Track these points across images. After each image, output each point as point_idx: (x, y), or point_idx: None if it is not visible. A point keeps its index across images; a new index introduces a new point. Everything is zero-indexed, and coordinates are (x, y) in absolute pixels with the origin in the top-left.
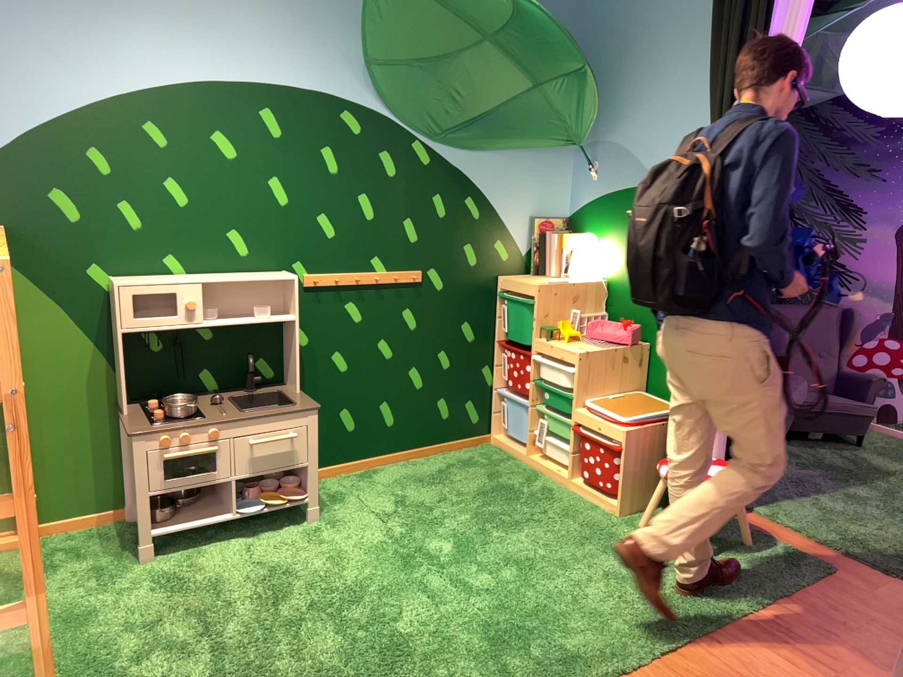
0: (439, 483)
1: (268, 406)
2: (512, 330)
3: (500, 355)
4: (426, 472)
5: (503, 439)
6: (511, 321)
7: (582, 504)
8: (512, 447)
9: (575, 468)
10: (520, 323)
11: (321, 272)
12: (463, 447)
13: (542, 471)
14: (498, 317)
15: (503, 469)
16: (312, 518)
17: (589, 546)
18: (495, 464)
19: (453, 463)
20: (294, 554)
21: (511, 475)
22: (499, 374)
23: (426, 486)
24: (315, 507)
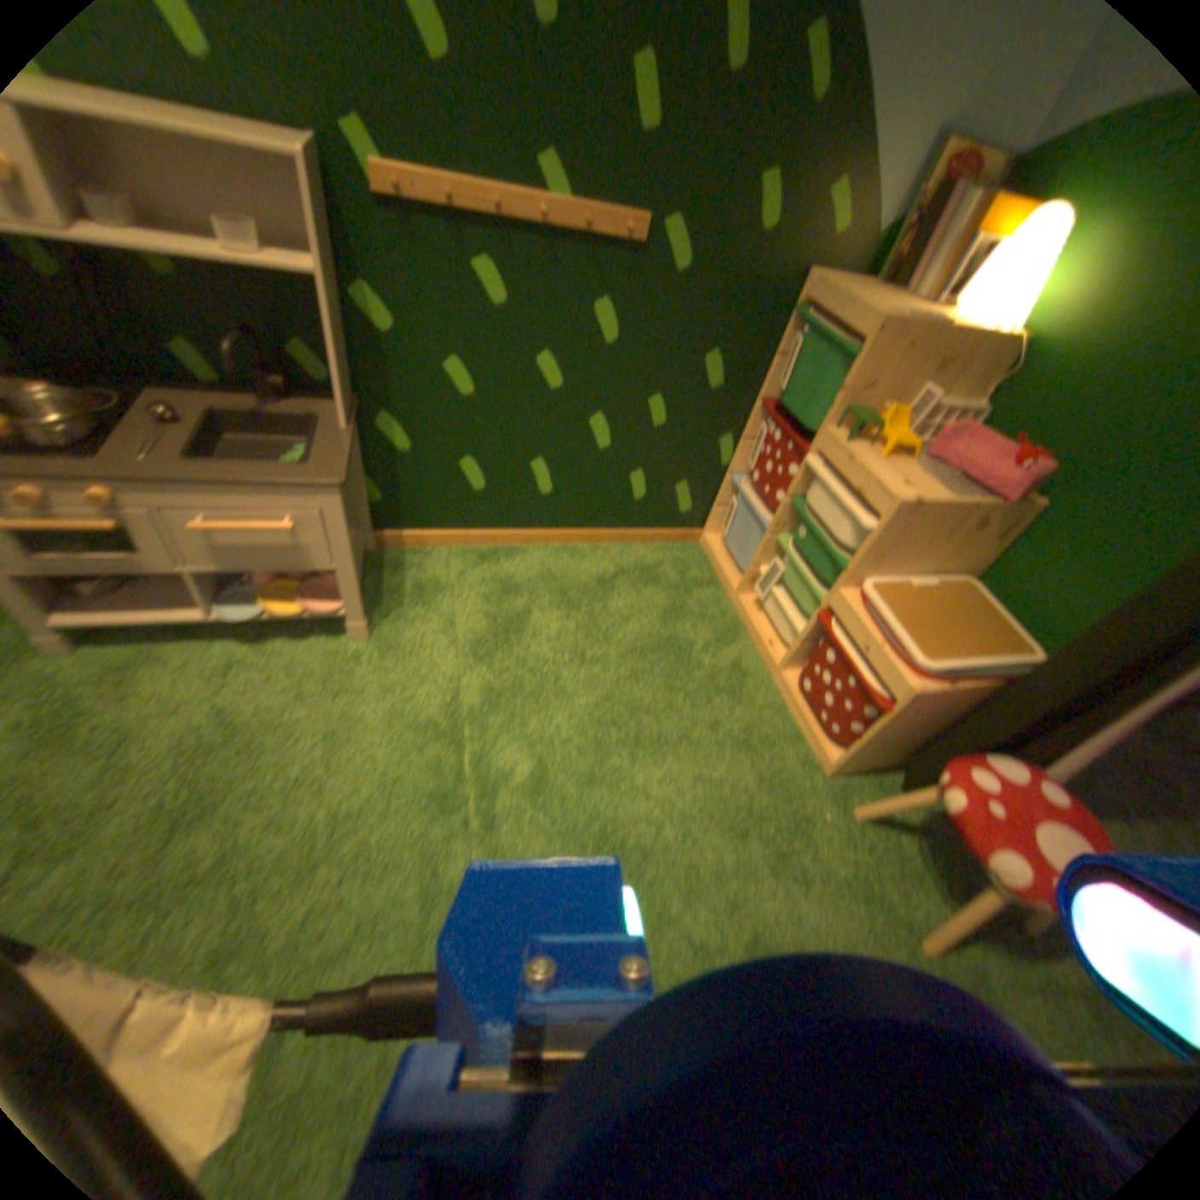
0: (584, 608)
1: (287, 434)
2: (792, 388)
3: (755, 424)
4: (576, 575)
5: (715, 545)
6: (799, 369)
7: (779, 729)
8: (721, 566)
9: (795, 662)
10: (813, 381)
11: (409, 152)
12: (653, 539)
13: (746, 627)
14: (779, 354)
15: (690, 605)
16: (352, 632)
17: (752, 850)
18: (683, 589)
19: (625, 567)
20: (274, 708)
21: (697, 622)
22: (743, 452)
23: (561, 608)
24: (354, 620)
